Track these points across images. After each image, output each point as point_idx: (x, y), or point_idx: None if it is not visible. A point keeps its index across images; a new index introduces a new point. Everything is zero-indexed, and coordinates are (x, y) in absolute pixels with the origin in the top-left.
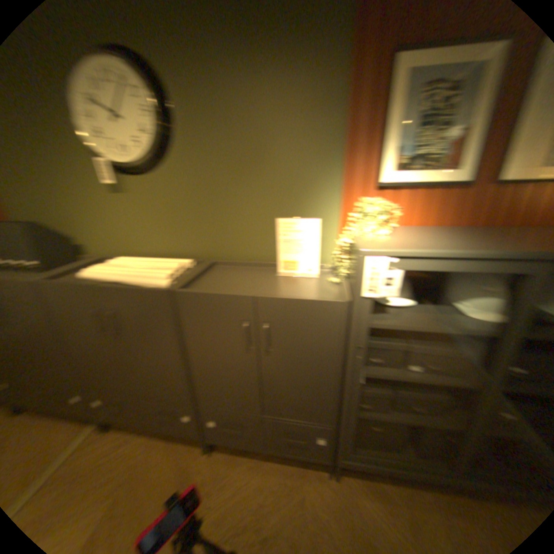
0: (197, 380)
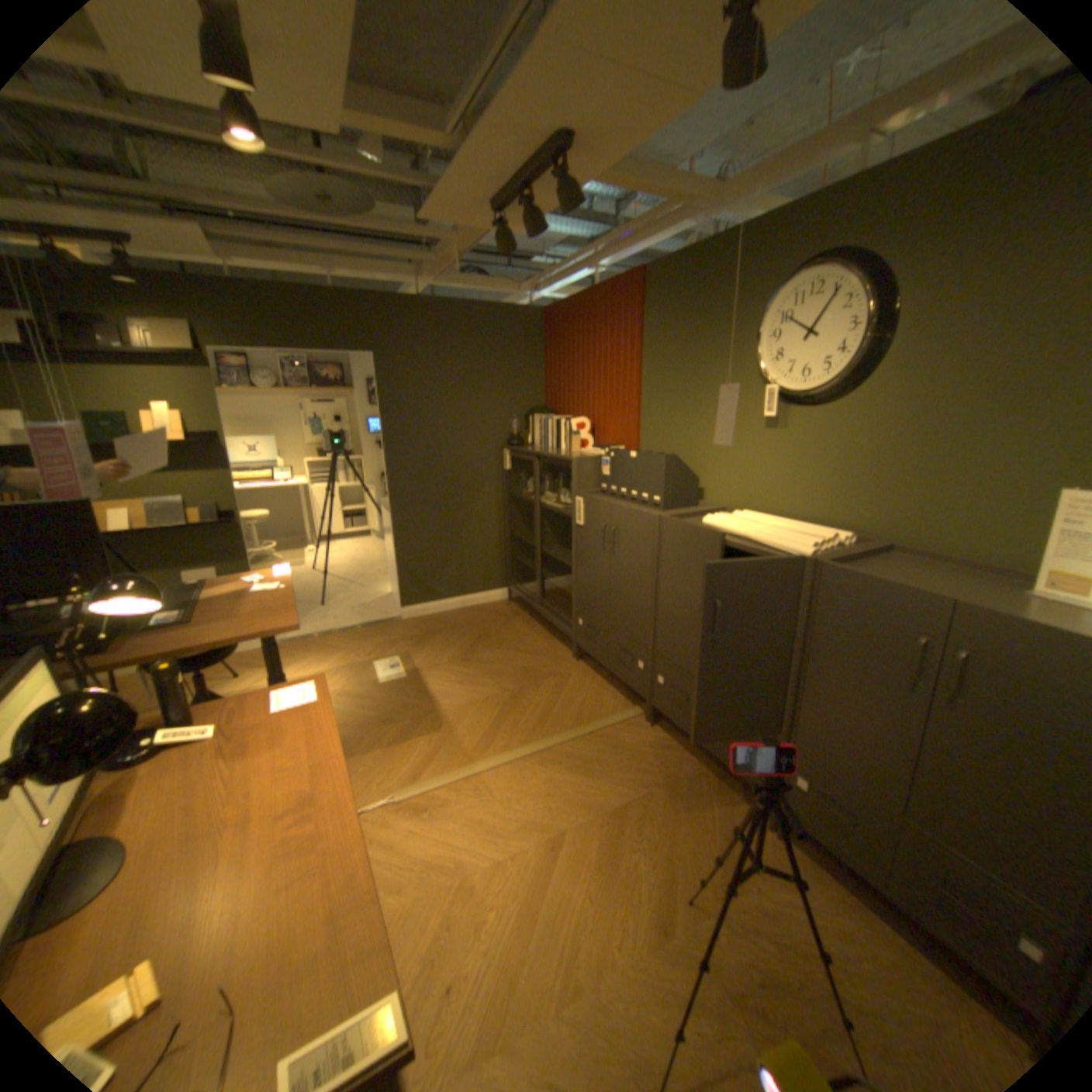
0: (811, 704)
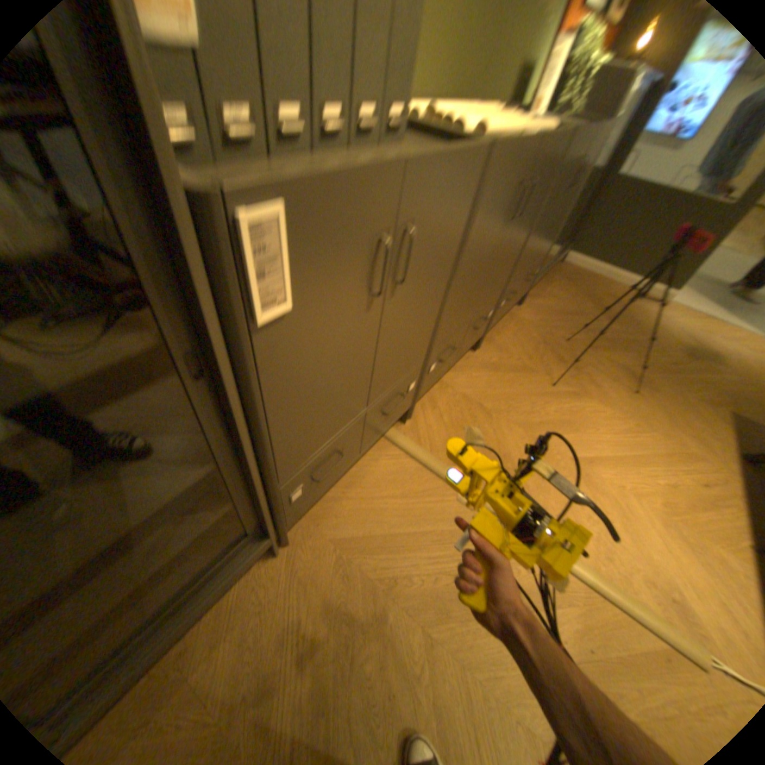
0: (527, 249)
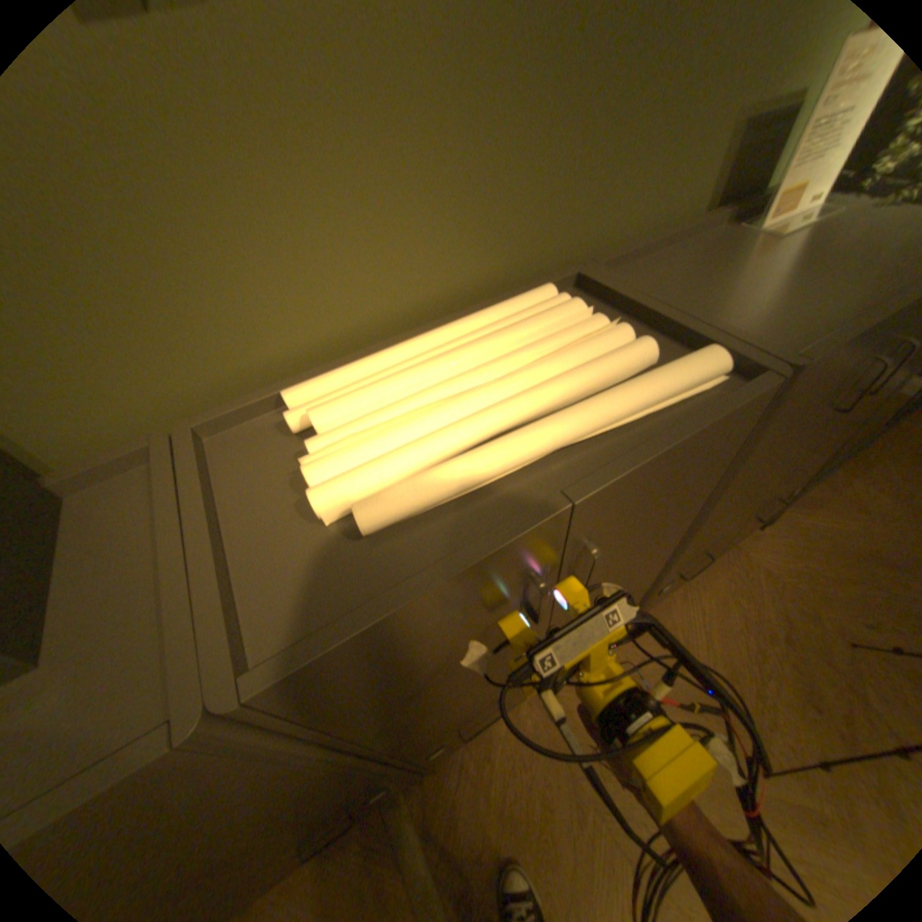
0: (703, 535)
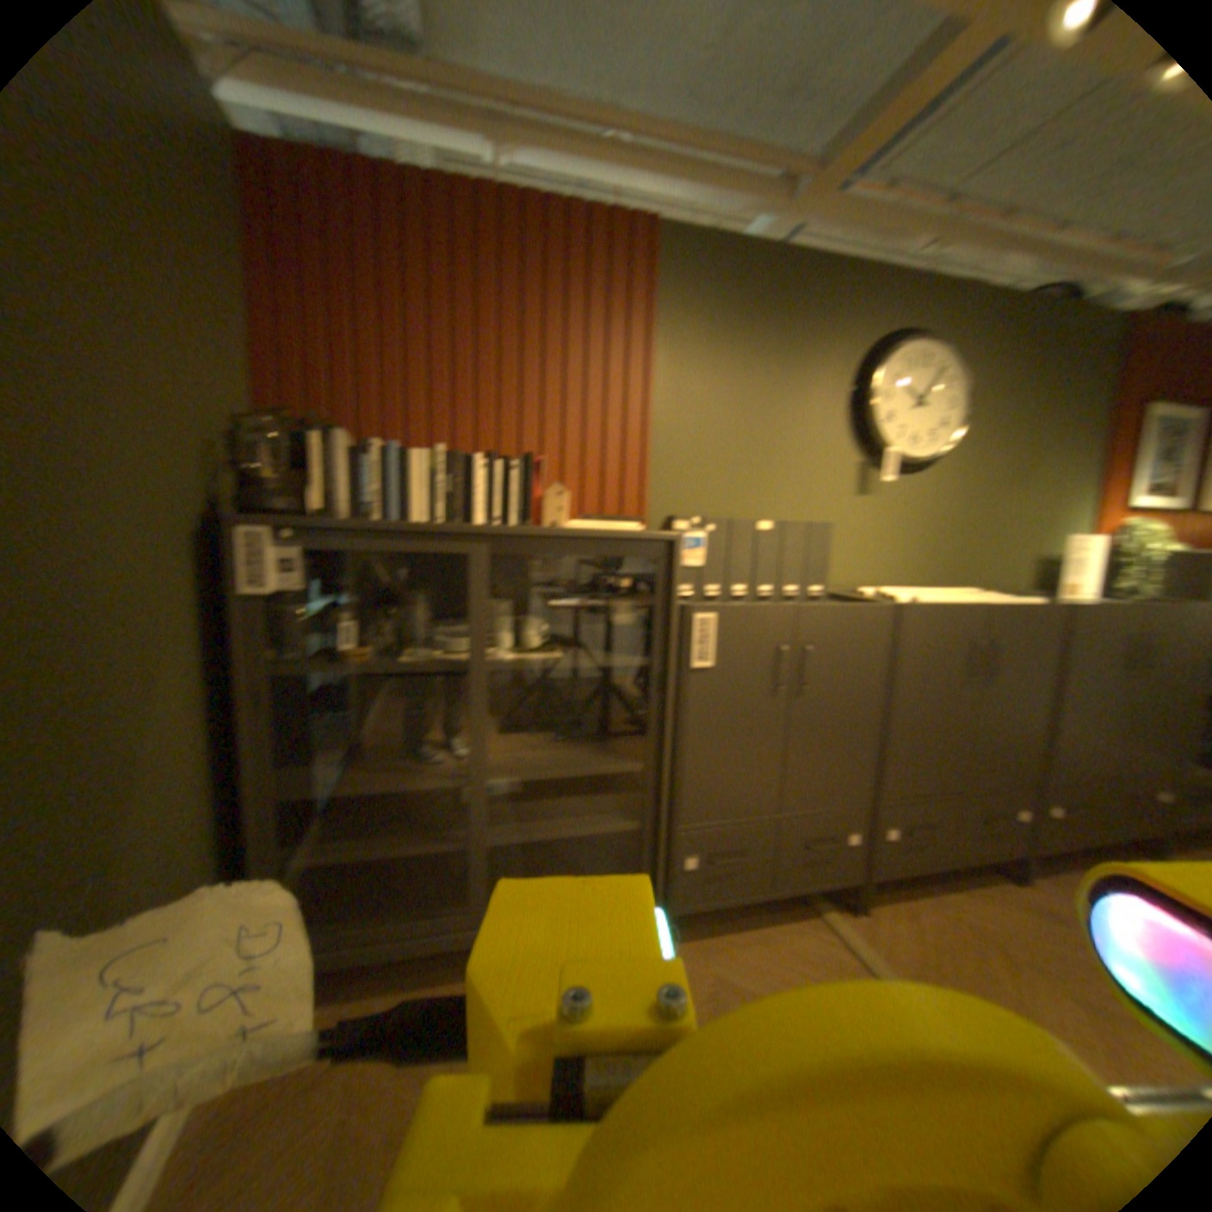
0: (1066, 734)
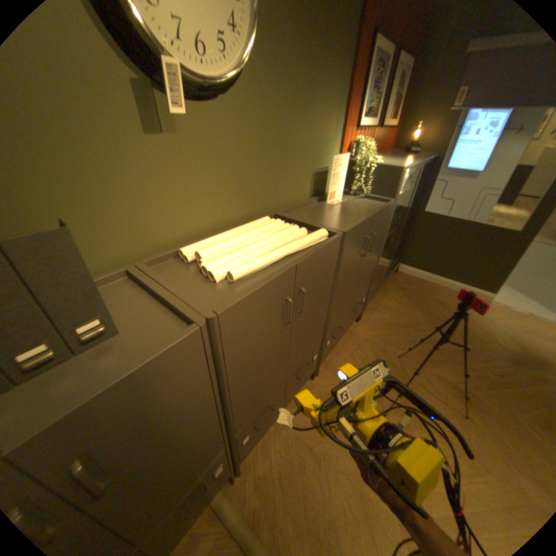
0: (334, 307)
